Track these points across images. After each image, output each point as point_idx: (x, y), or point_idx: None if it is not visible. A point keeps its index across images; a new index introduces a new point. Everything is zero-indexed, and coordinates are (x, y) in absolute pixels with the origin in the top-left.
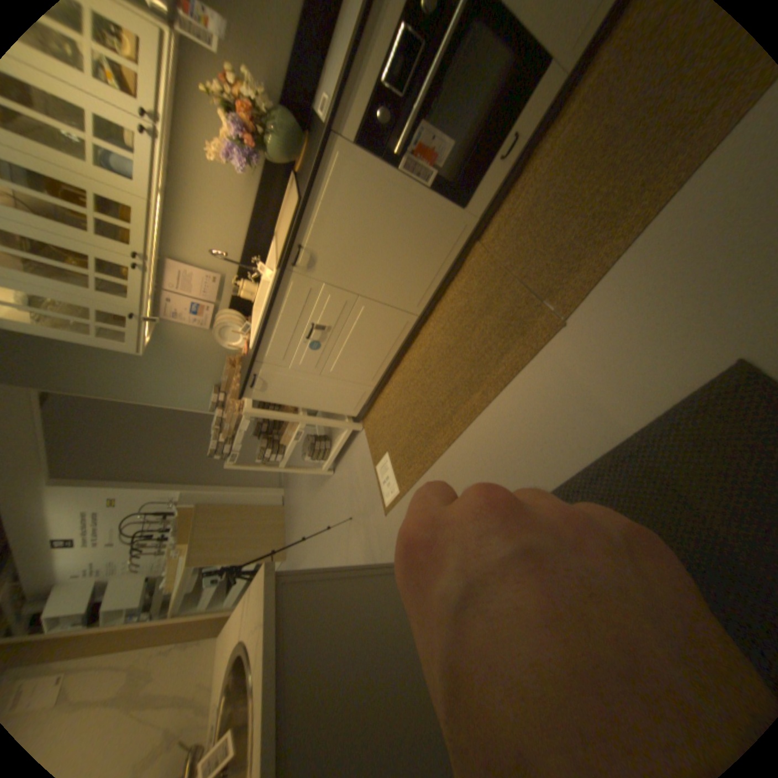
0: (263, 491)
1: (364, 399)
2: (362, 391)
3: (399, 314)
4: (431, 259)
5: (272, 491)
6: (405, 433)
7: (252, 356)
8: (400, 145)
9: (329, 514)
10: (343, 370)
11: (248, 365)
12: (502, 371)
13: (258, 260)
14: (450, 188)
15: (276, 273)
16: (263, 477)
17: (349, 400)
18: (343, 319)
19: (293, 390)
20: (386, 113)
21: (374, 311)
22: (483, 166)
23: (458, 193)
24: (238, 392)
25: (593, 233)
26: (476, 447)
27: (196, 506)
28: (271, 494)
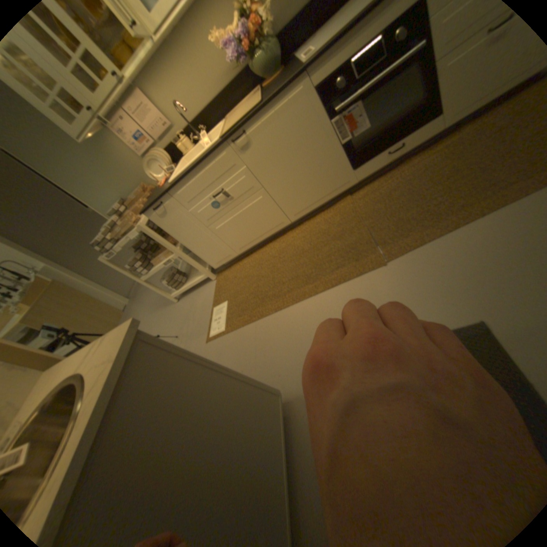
0: (113, 295)
1: (227, 260)
2: (228, 254)
3: (280, 214)
4: (318, 190)
5: (119, 298)
6: (247, 293)
7: (167, 188)
8: (341, 106)
9: (159, 329)
10: (224, 233)
11: (159, 194)
12: (333, 278)
13: (202, 130)
14: (352, 152)
15: (217, 140)
16: (117, 285)
17: (216, 256)
18: (244, 197)
19: (182, 228)
20: (343, 82)
21: (266, 204)
22: (377, 151)
23: (355, 158)
24: (138, 211)
25: (423, 220)
26: (295, 318)
27: (52, 282)
28: (117, 300)
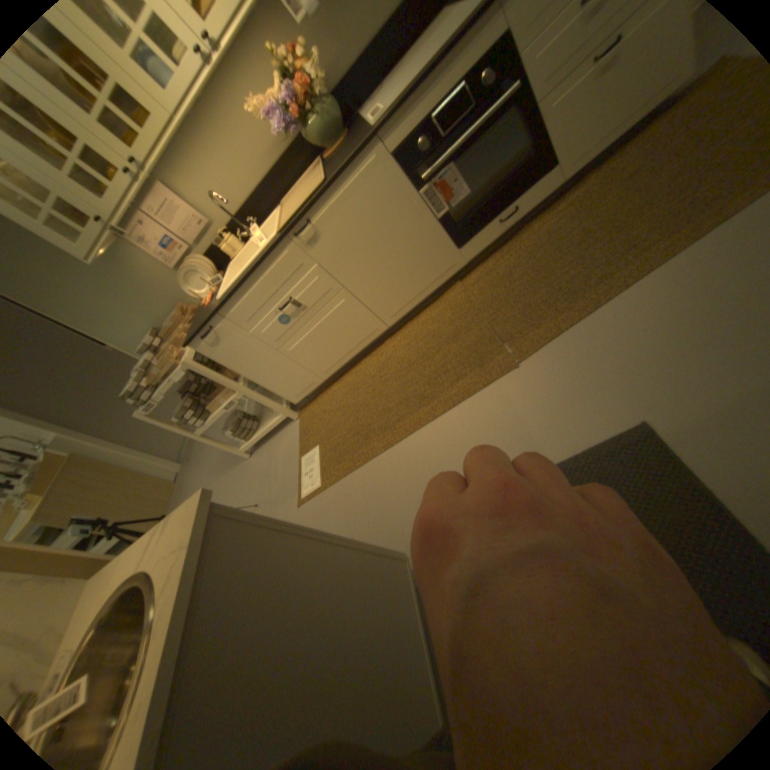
0: (156, 460)
1: (309, 389)
2: (310, 380)
3: (372, 318)
4: (417, 280)
5: (166, 464)
6: (343, 430)
7: (215, 307)
8: (428, 173)
9: (230, 498)
10: (301, 354)
11: (206, 316)
12: (453, 393)
13: (251, 222)
14: (453, 227)
15: (274, 236)
16: (161, 446)
17: (295, 386)
18: (320, 304)
19: (243, 356)
20: (426, 143)
21: (351, 308)
22: (484, 221)
23: (458, 234)
24: (179, 341)
25: (556, 302)
26: (412, 454)
27: (68, 456)
28: (164, 467)
